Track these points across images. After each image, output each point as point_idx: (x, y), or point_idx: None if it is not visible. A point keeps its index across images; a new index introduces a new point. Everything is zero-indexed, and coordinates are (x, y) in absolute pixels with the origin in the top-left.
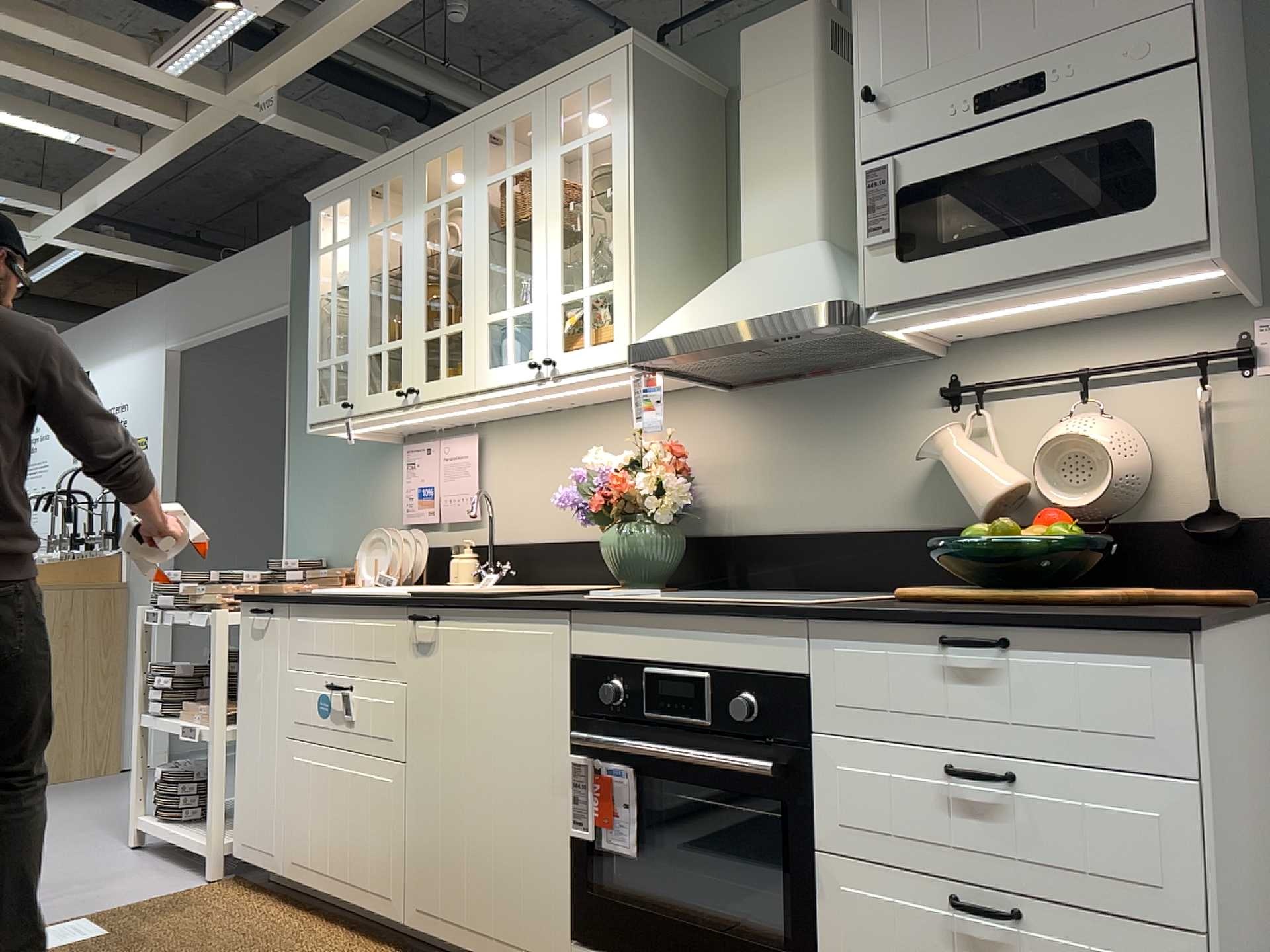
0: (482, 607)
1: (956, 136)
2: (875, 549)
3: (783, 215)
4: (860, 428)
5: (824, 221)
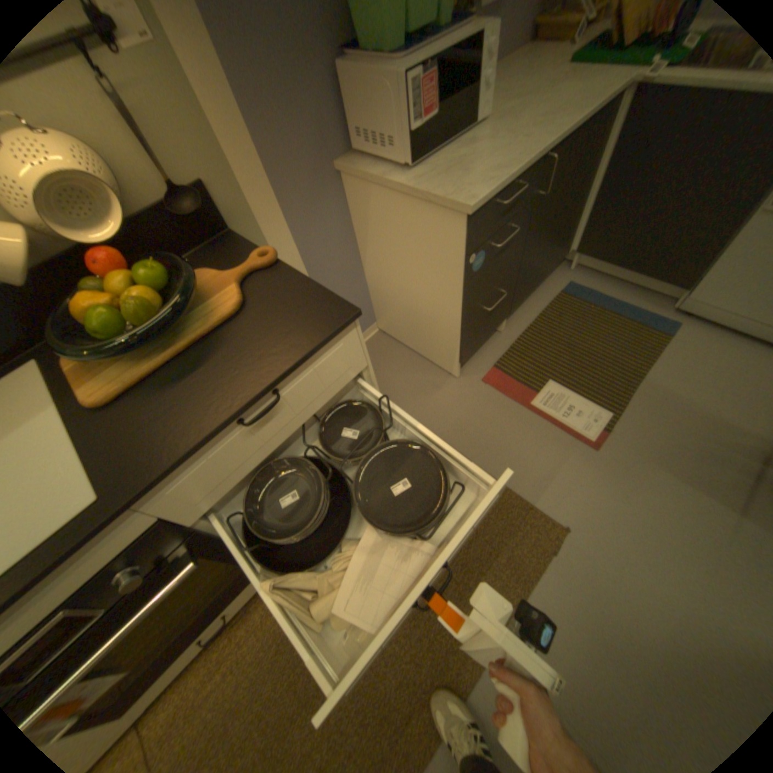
0: None
1: None
2: None
3: None
4: None
5: None
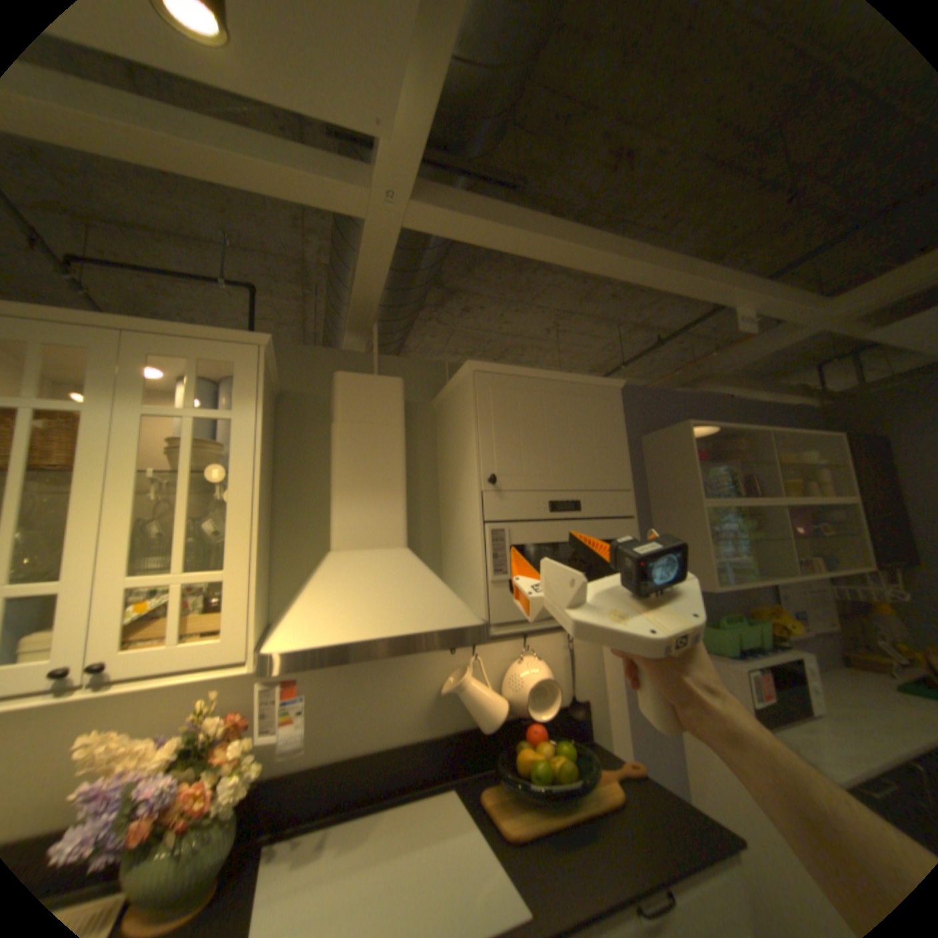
0: None
1: (537, 519)
2: (401, 761)
3: (377, 521)
4: (389, 667)
5: (407, 531)
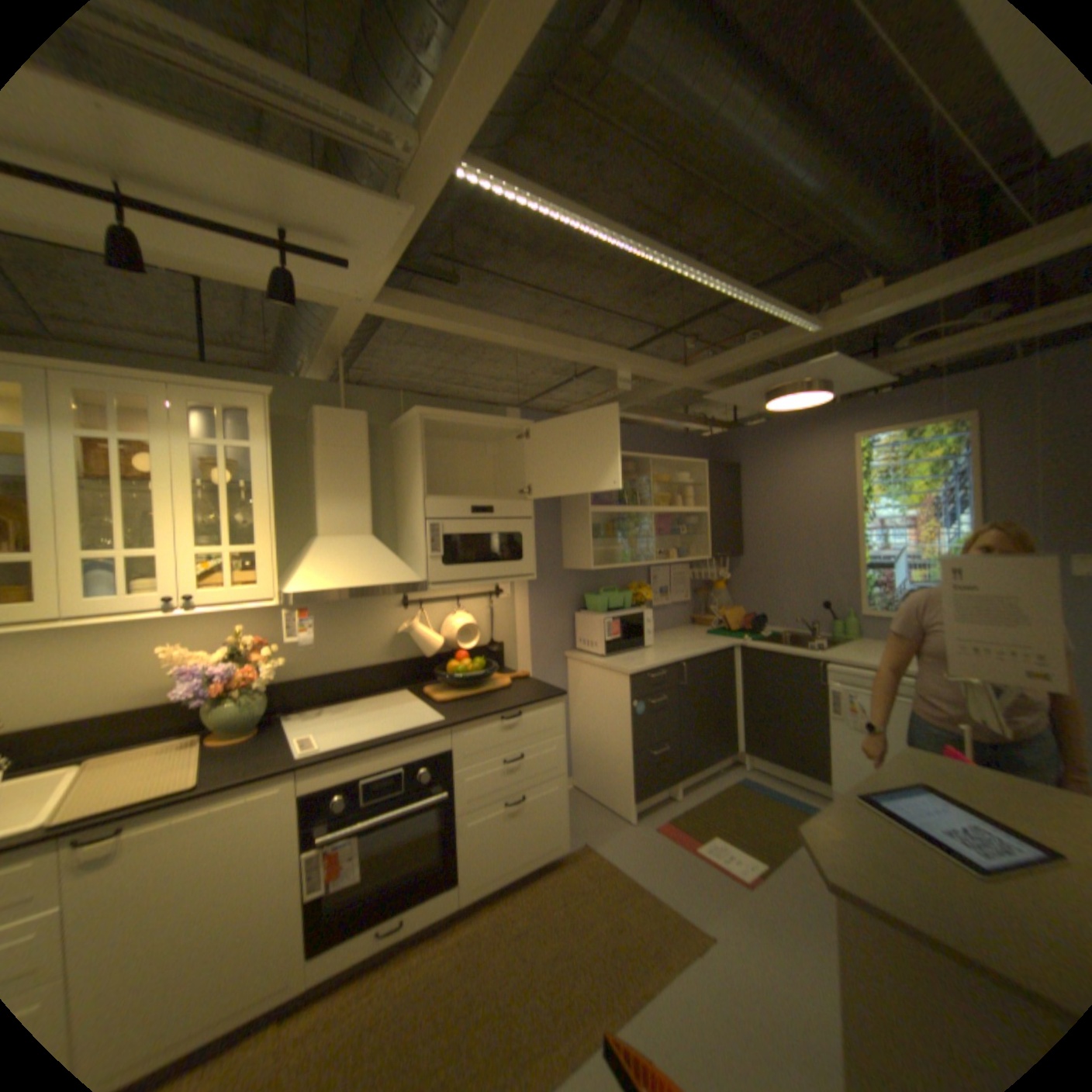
0: (197, 797)
1: (463, 518)
2: (370, 674)
3: (350, 517)
4: (360, 617)
5: (372, 525)
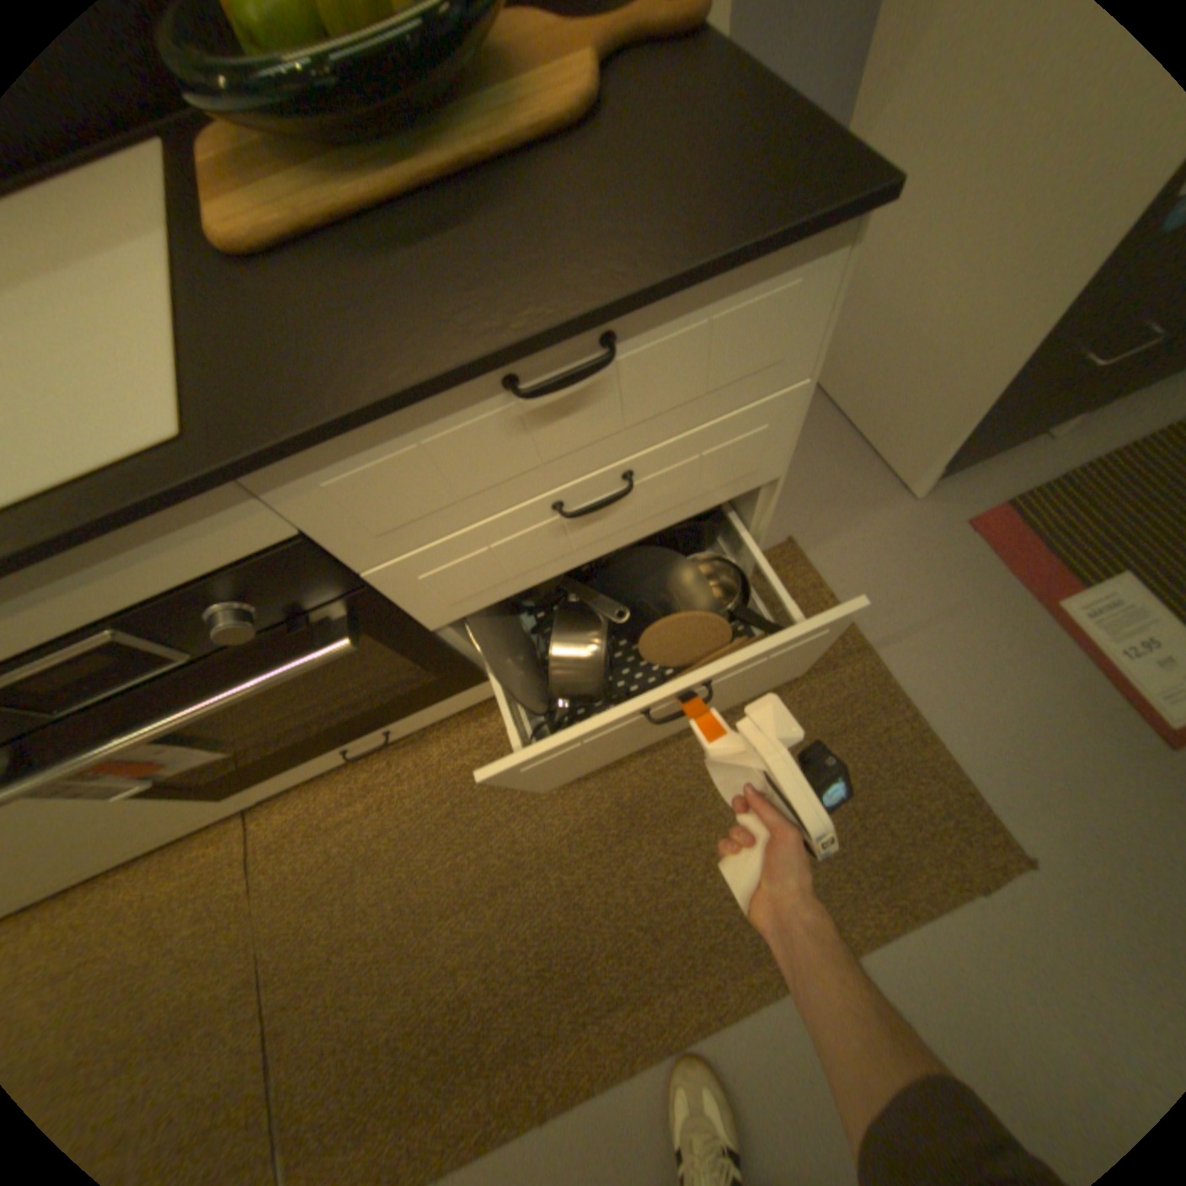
0: None
1: None
2: None
3: None
4: None
5: None
